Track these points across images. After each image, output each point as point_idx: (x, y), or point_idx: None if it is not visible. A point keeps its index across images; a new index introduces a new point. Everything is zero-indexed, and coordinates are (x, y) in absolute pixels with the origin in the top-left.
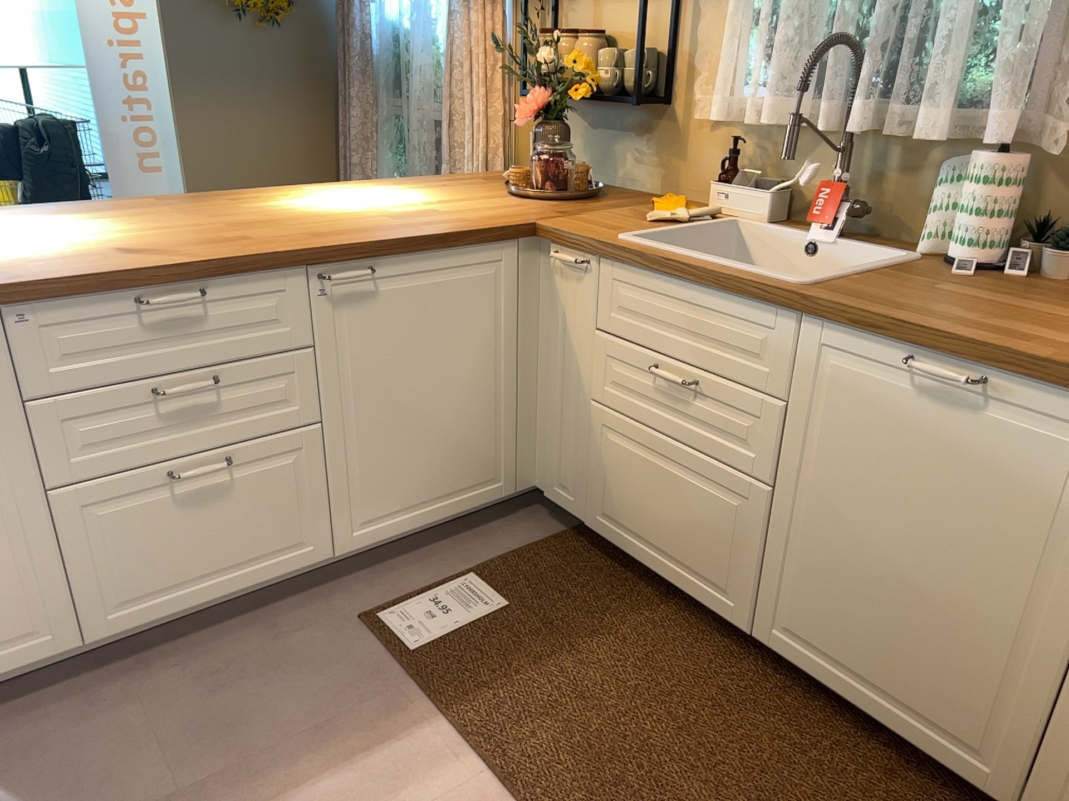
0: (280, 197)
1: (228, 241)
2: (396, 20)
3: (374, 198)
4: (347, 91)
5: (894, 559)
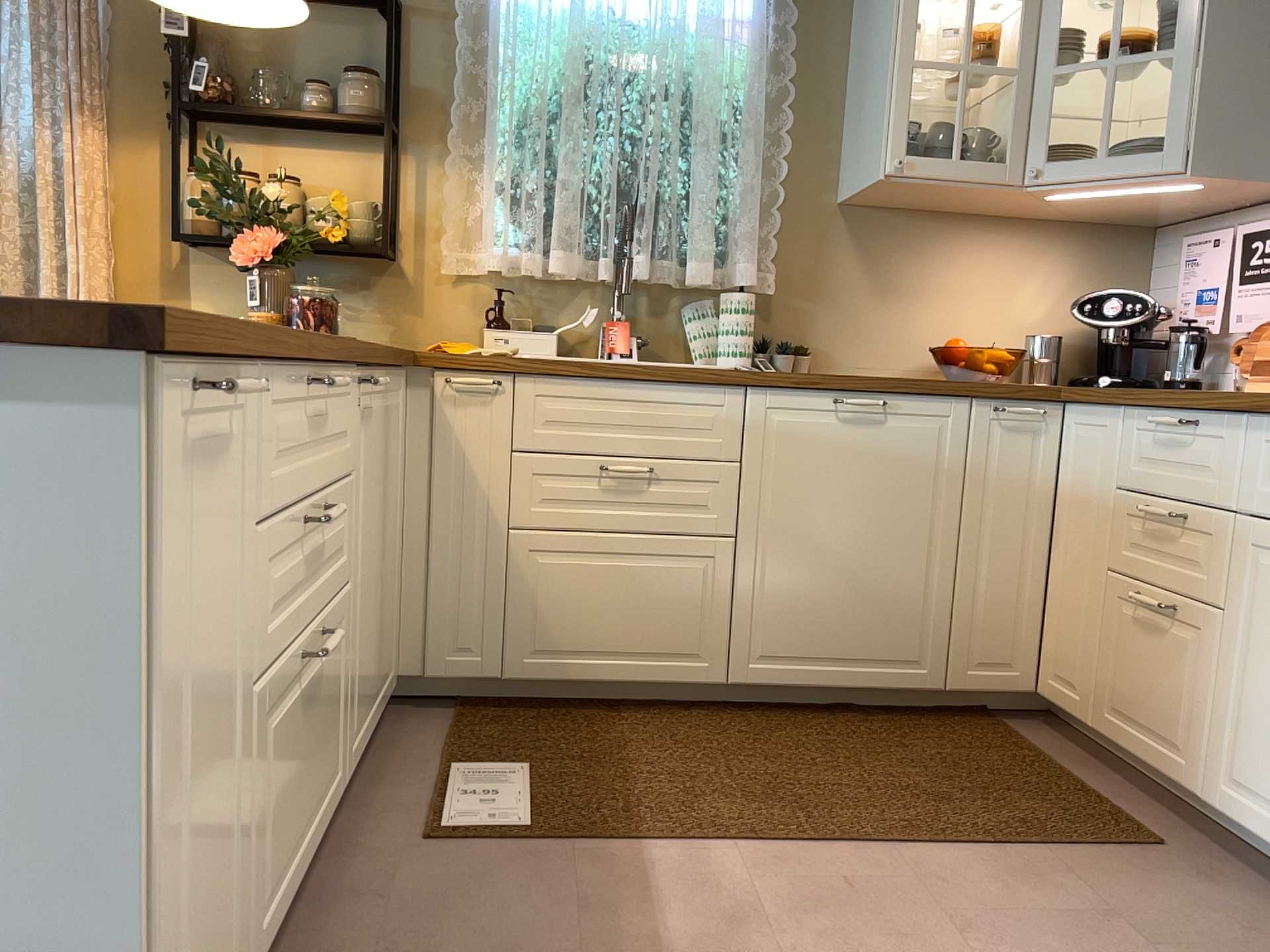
0: None
1: None
2: None
3: None
4: None
5: (844, 549)
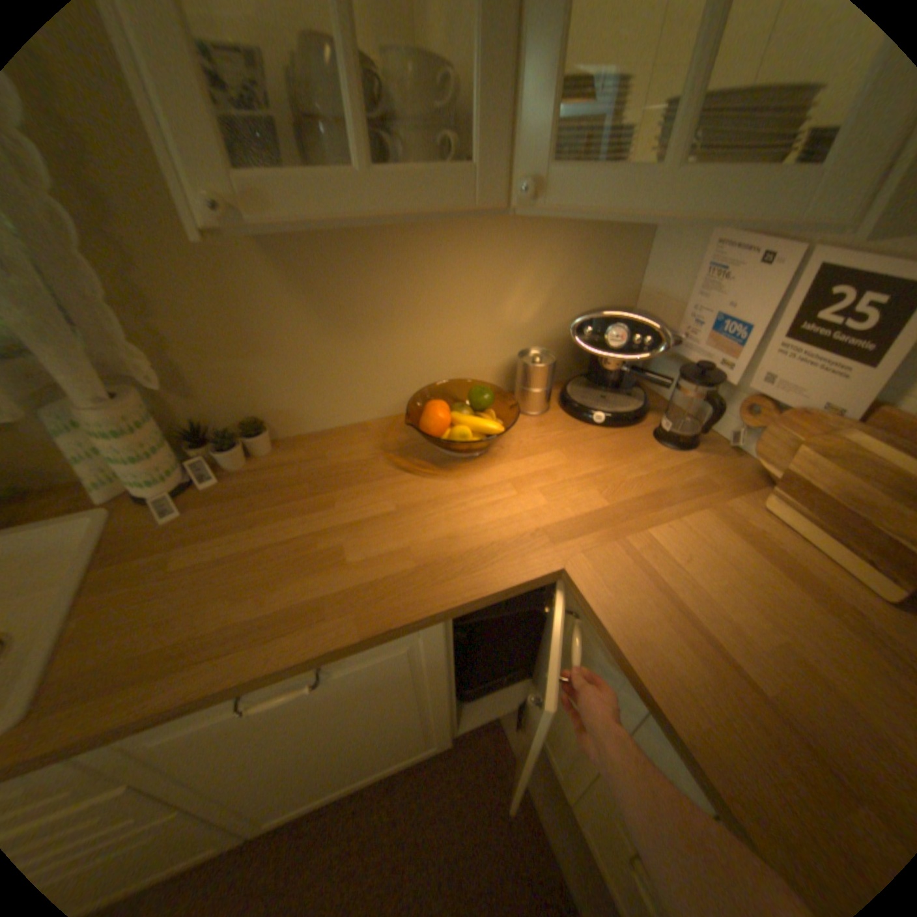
0: None
1: None
2: None
3: None
4: None
5: (321, 756)
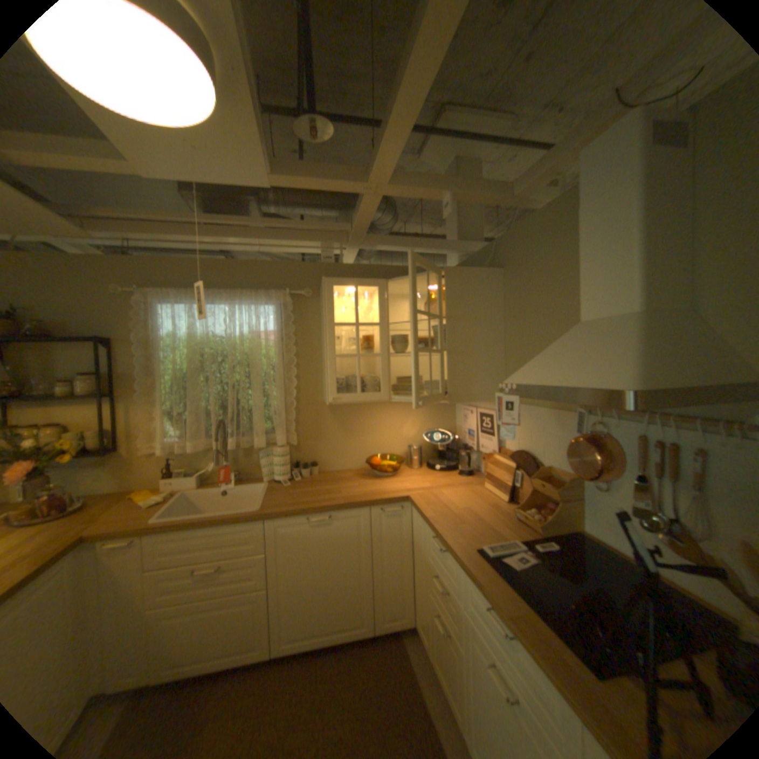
0: None
1: None
2: None
3: None
4: None
5: (319, 585)
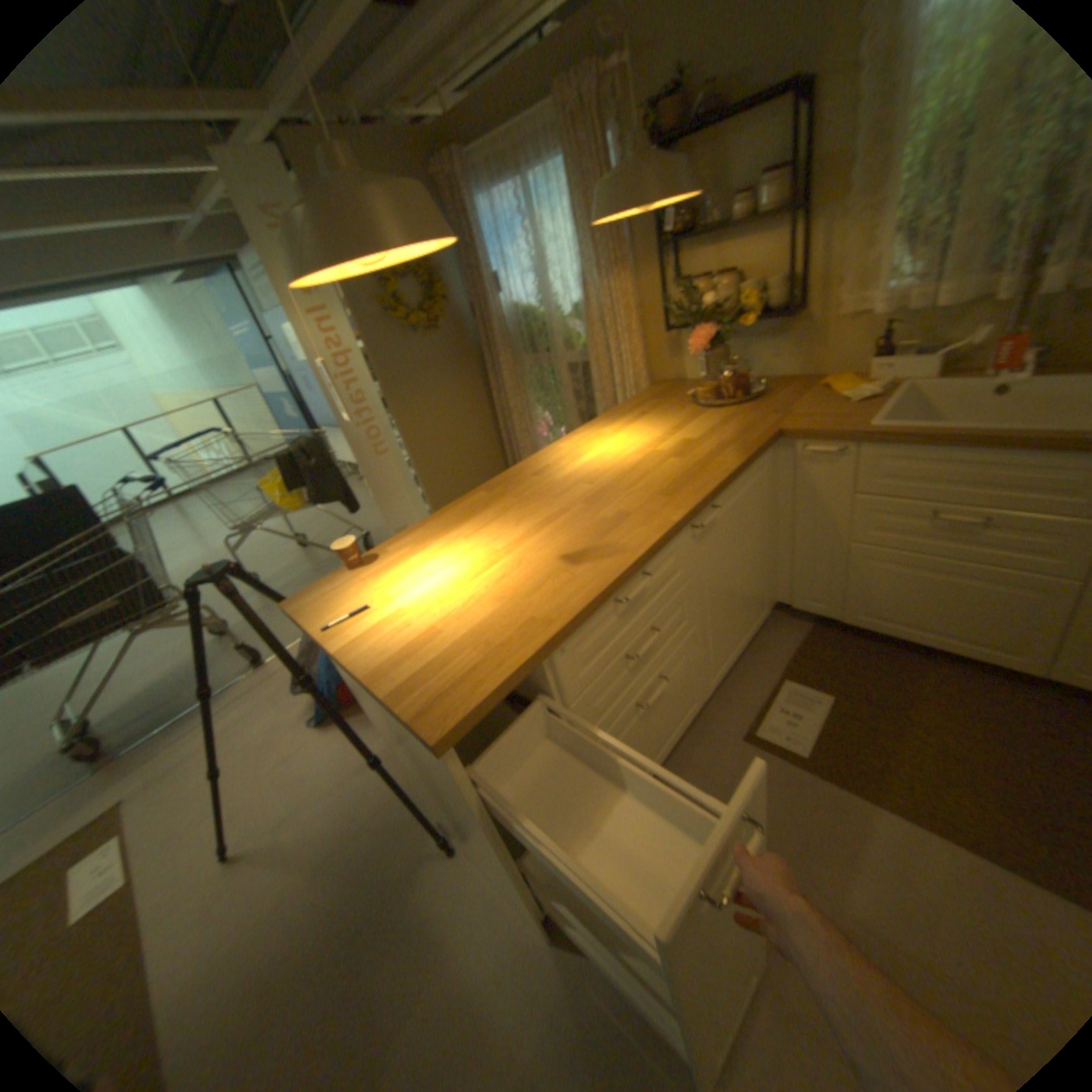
0: (557, 461)
1: (615, 521)
2: (516, 300)
3: (620, 440)
4: (489, 359)
5: None
